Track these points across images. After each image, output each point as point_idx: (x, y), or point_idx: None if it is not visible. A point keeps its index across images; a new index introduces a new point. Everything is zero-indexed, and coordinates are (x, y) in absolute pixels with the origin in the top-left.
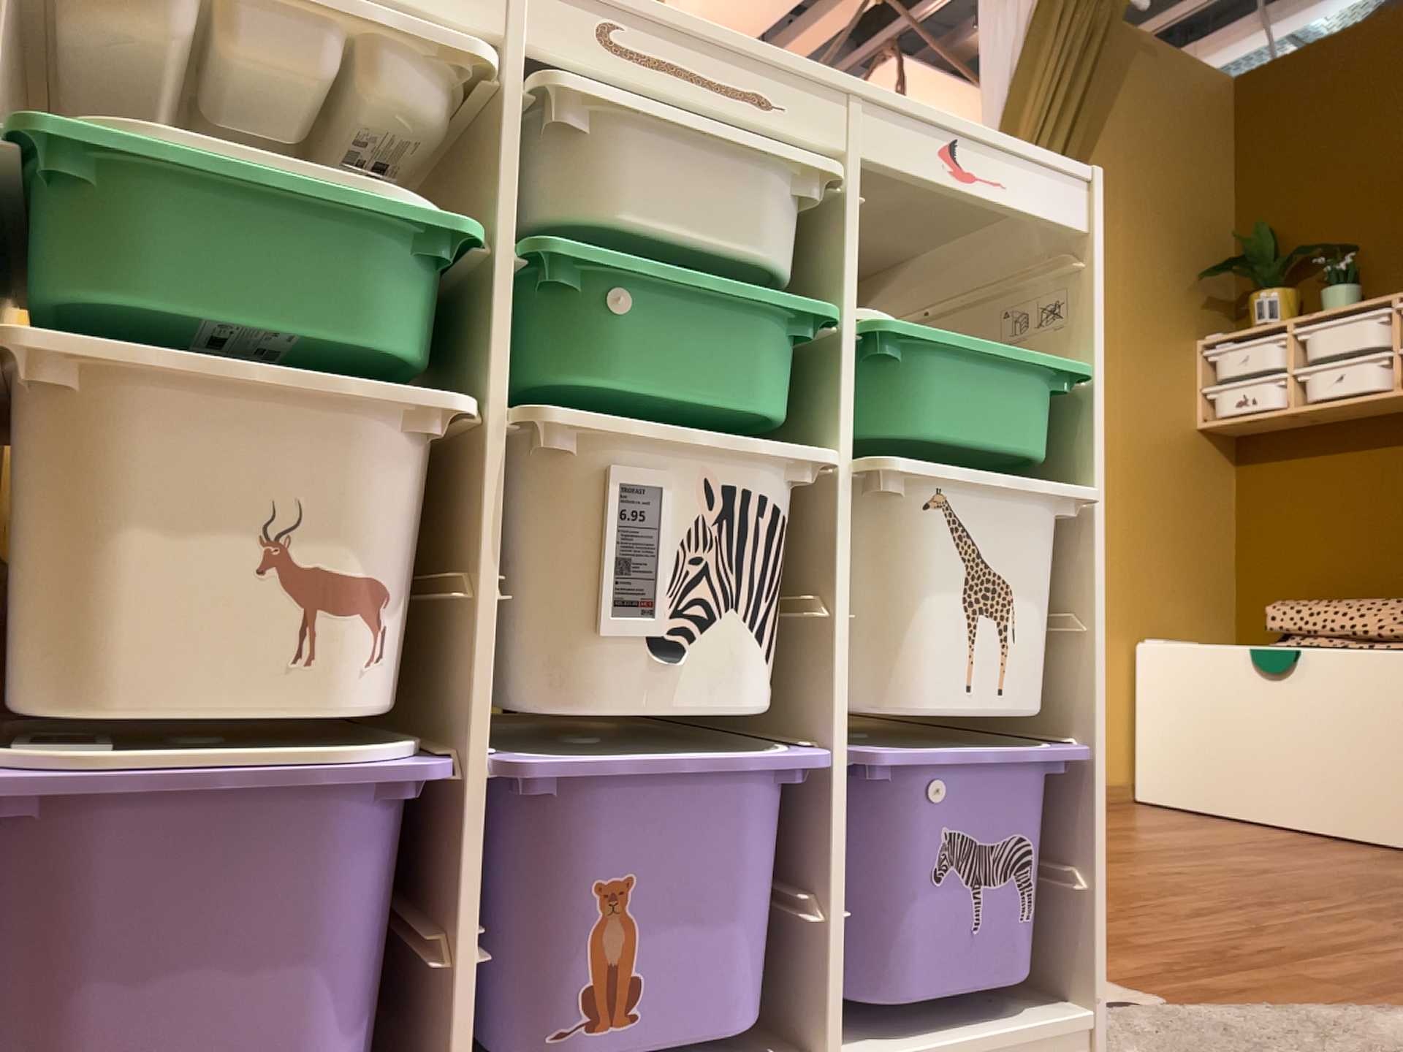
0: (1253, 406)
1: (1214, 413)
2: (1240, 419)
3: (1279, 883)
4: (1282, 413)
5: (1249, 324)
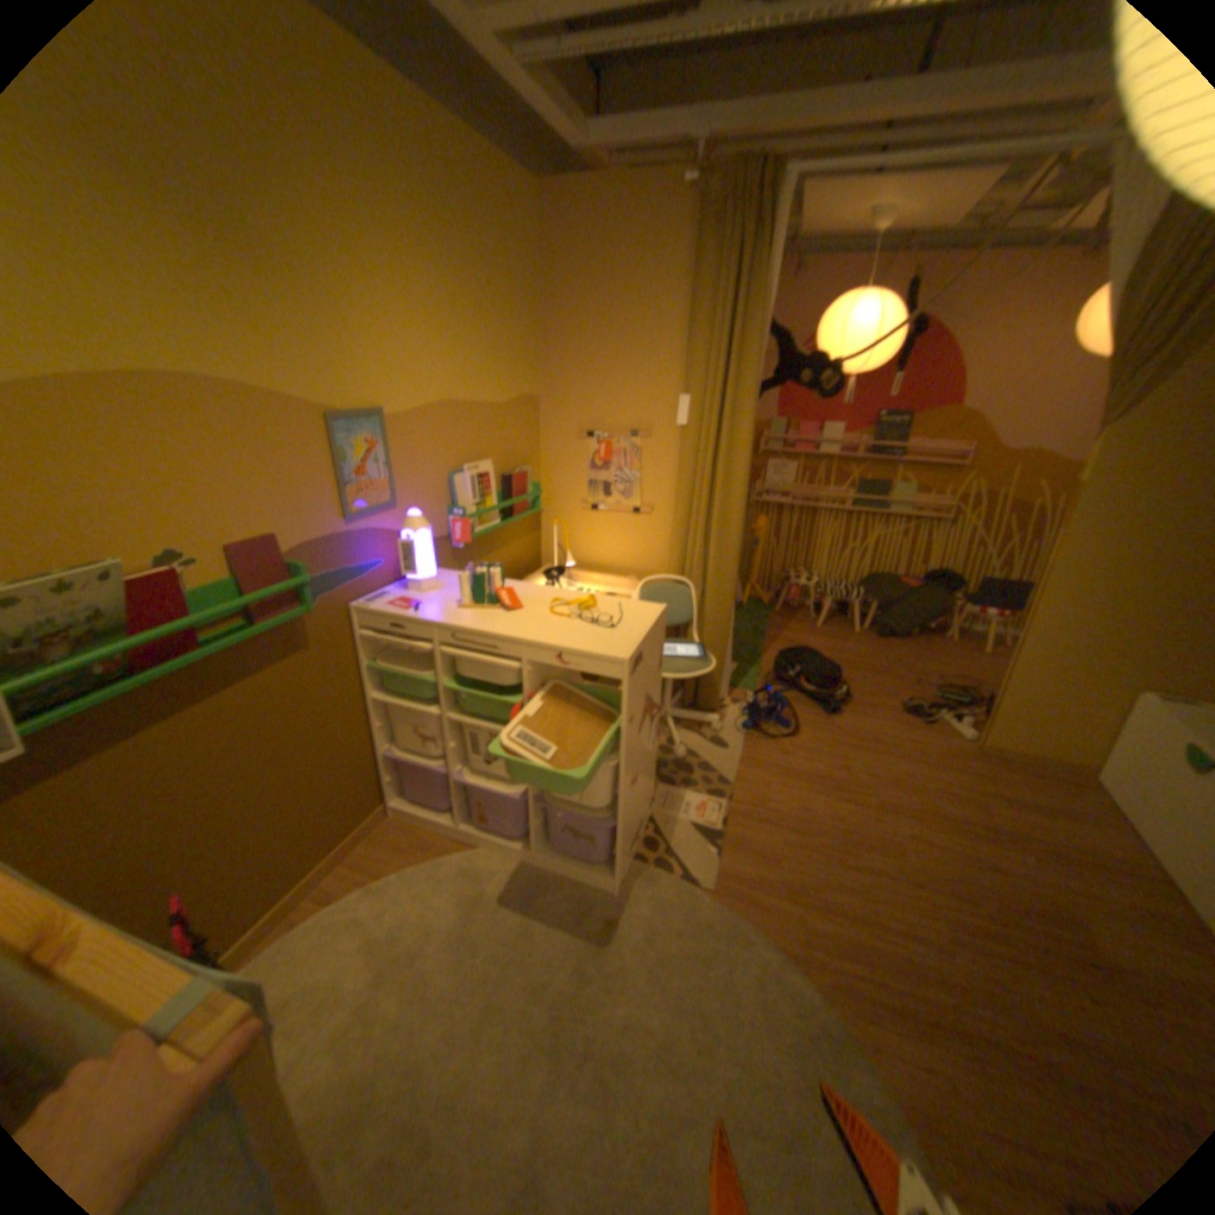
0: None
1: None
2: None
3: (967, 889)
4: None
5: None
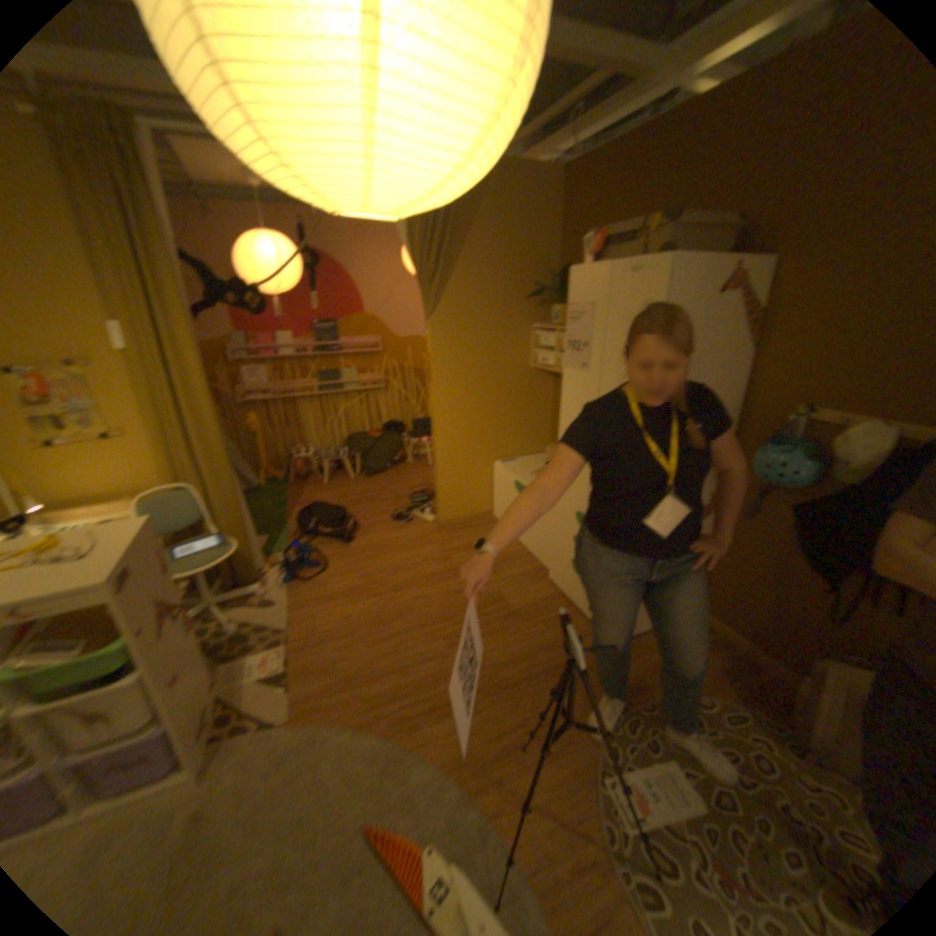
0: (549, 364)
1: (539, 362)
2: (544, 369)
3: (447, 613)
4: (555, 372)
5: (553, 321)
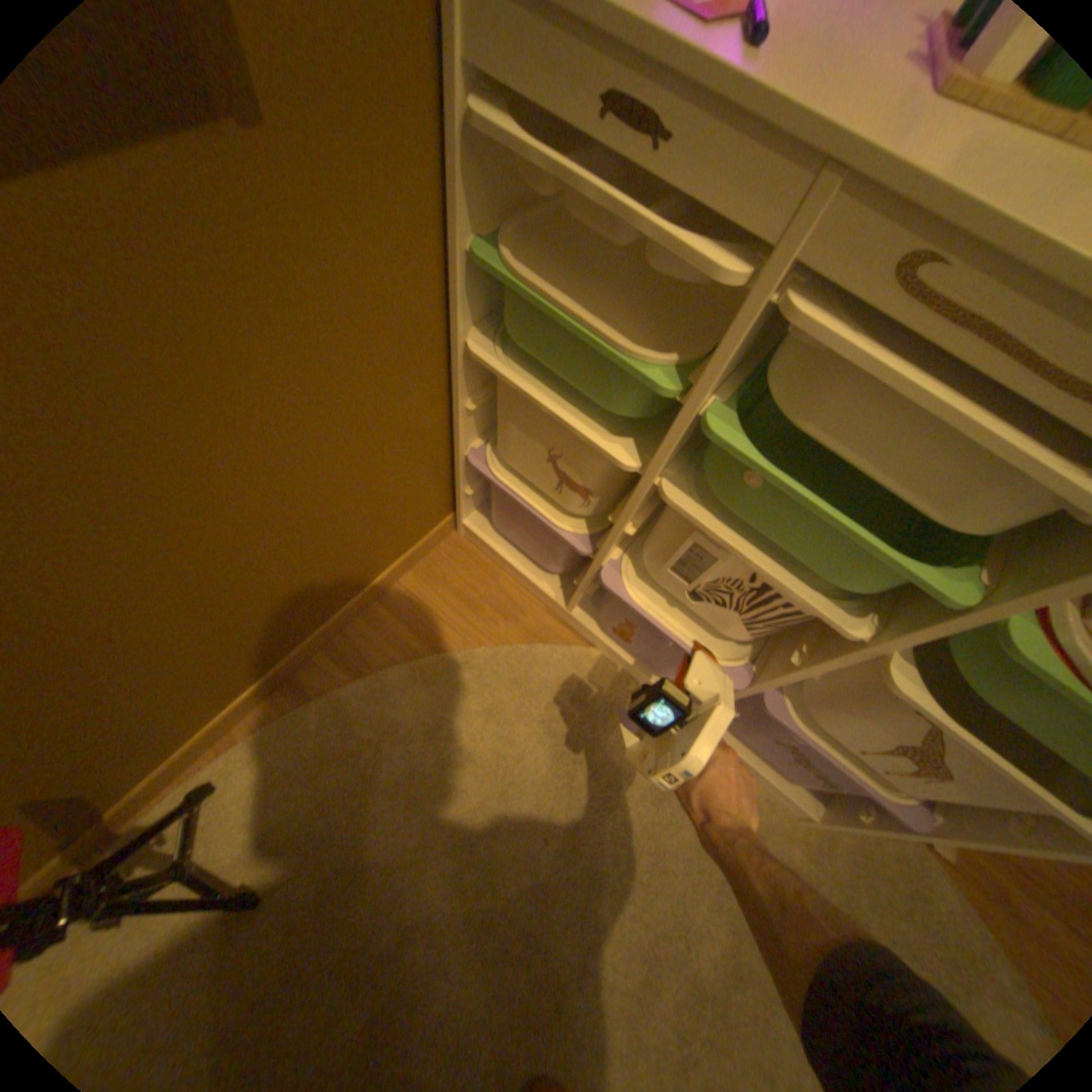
0: None
1: None
2: None
3: None
4: None
5: None
